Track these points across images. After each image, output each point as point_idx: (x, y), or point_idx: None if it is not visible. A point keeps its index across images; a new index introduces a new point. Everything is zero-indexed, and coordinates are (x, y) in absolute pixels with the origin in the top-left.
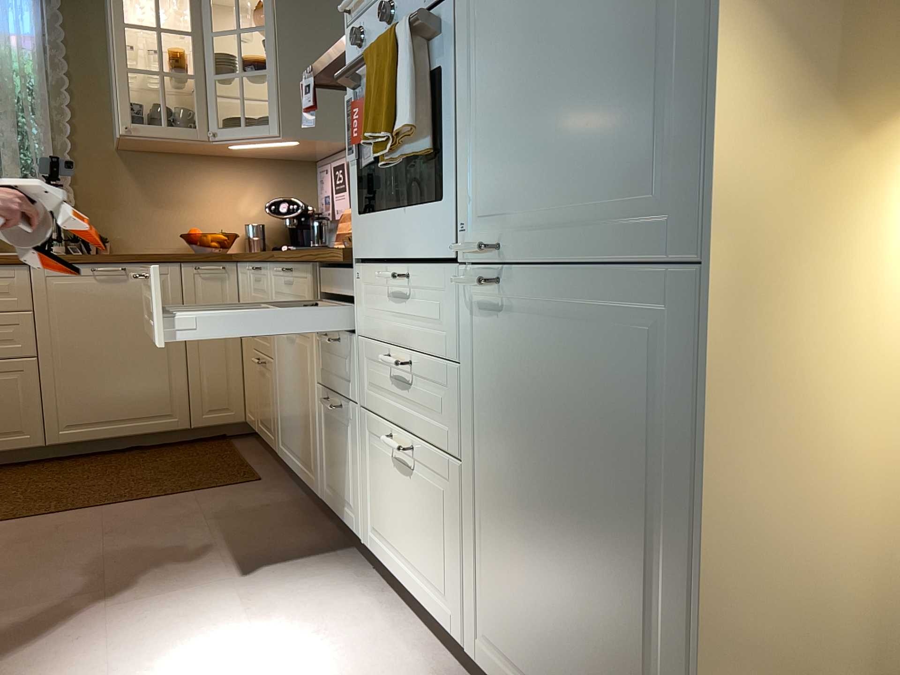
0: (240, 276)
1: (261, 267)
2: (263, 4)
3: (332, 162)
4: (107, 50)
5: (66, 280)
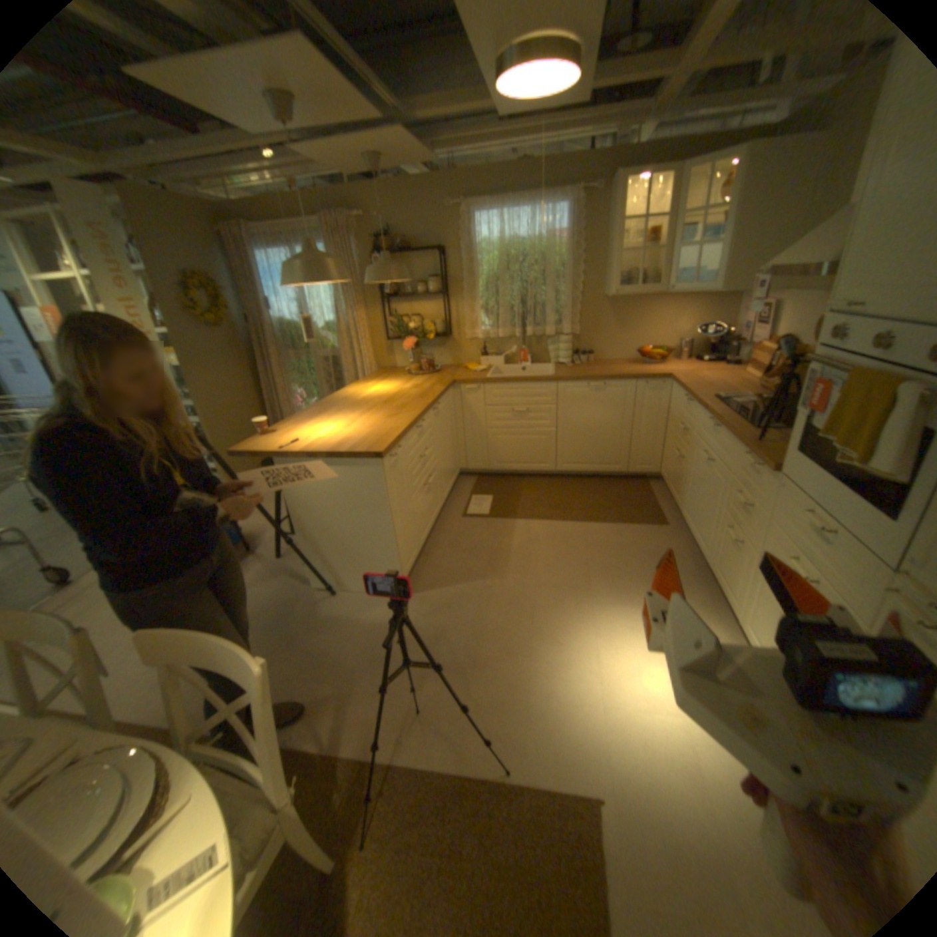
0: (673, 390)
1: (693, 402)
2: (729, 175)
3: (760, 300)
4: (607, 229)
5: (573, 389)
